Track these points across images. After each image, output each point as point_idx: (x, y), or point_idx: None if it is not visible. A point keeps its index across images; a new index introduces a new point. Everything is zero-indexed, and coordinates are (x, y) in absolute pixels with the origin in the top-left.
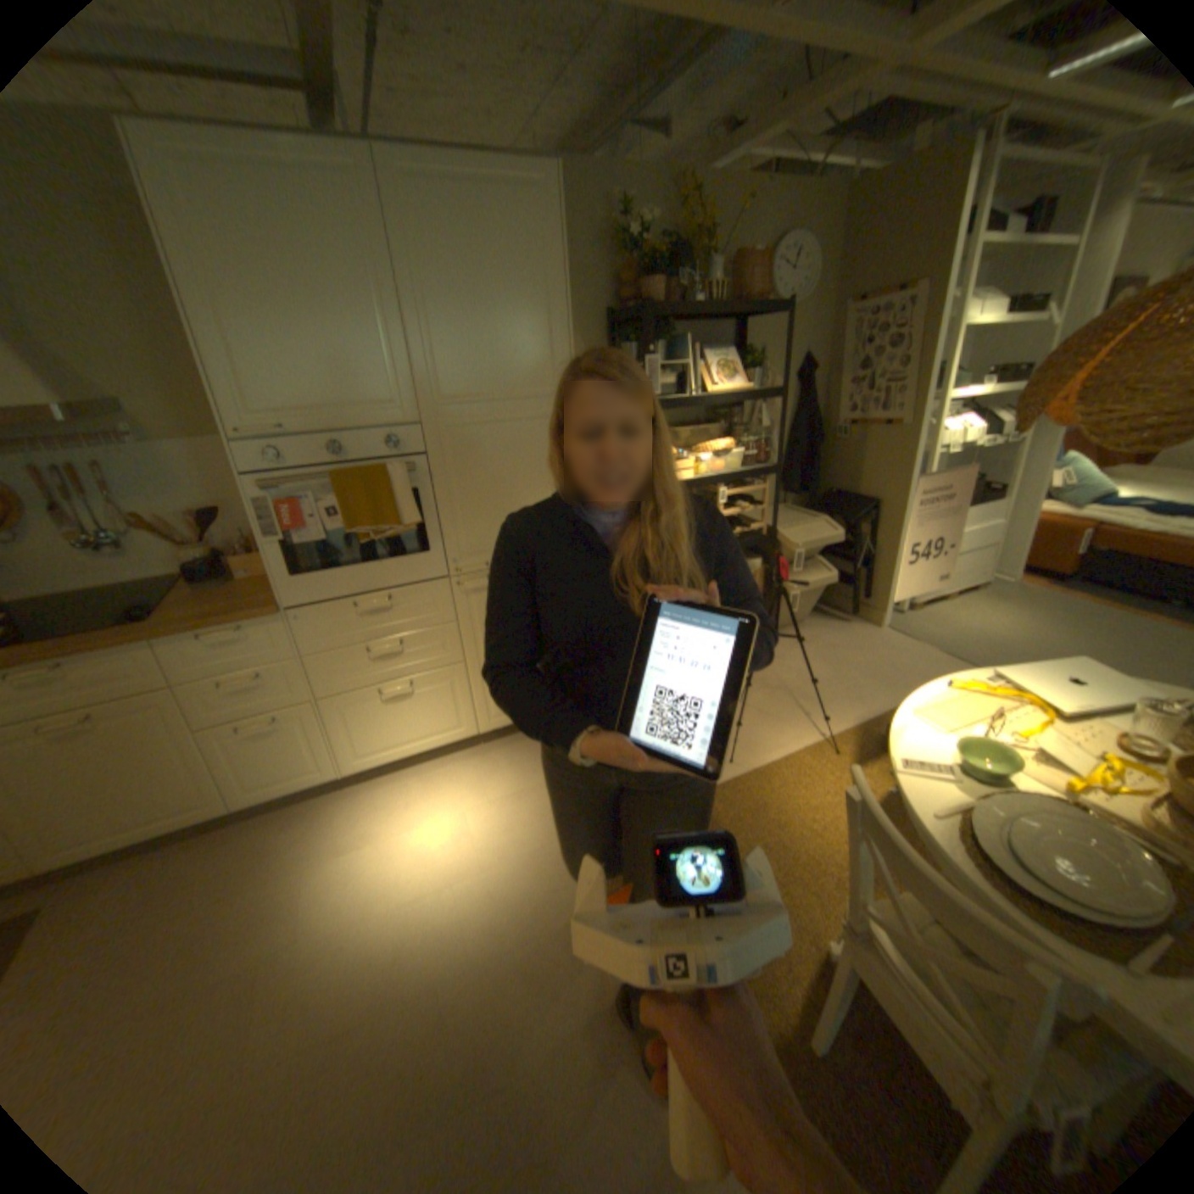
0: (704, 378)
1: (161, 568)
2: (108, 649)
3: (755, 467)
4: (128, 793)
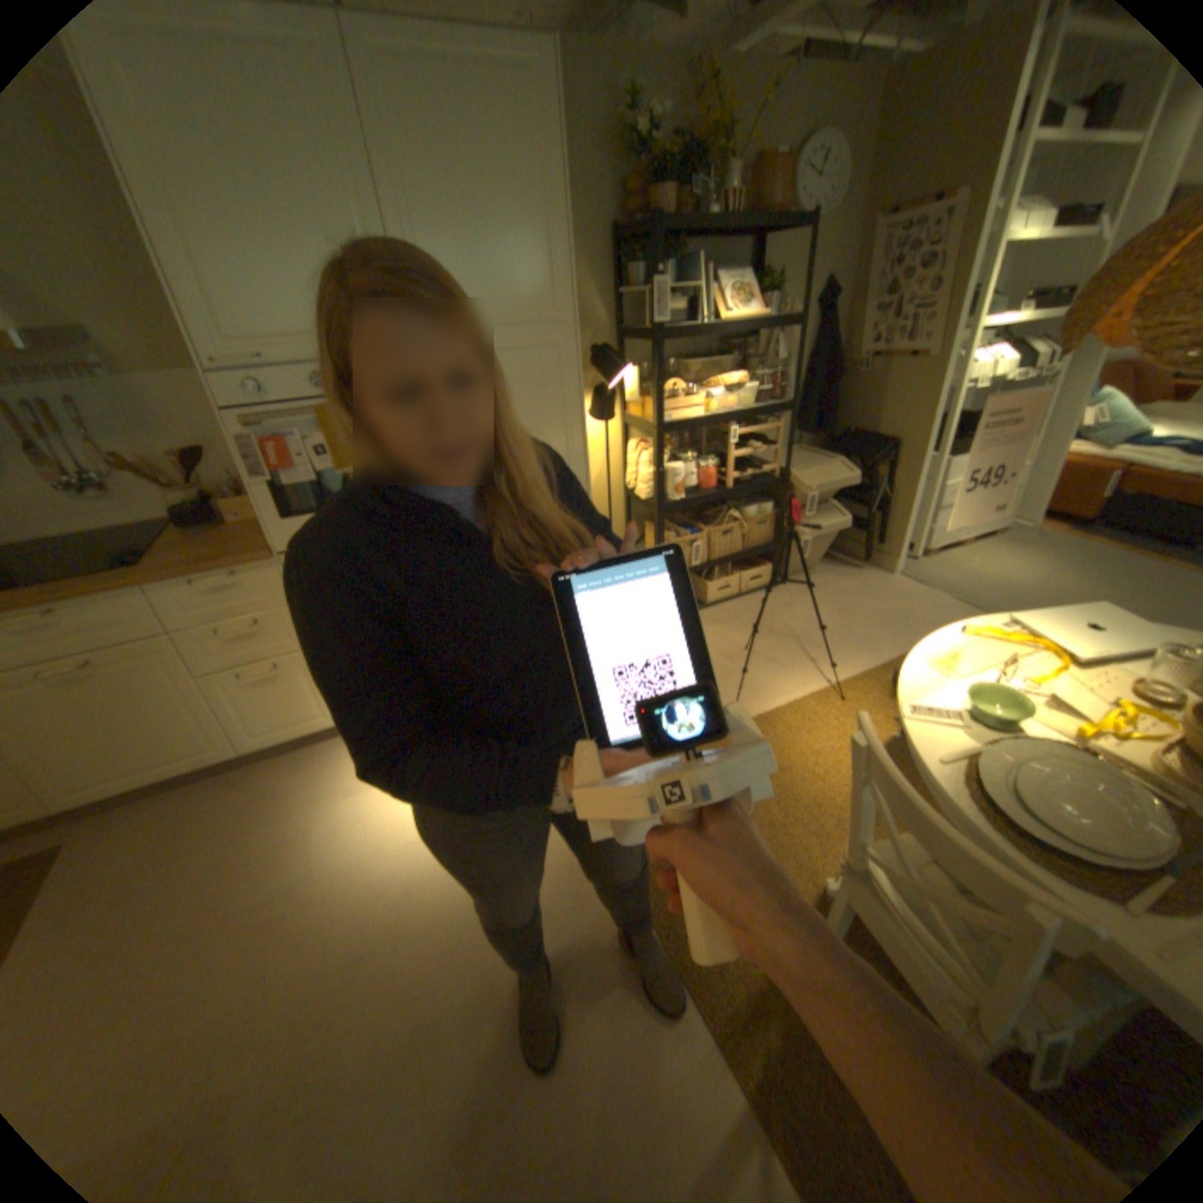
0: (717, 304)
1: (148, 512)
2: (99, 595)
3: (769, 403)
4: (136, 738)
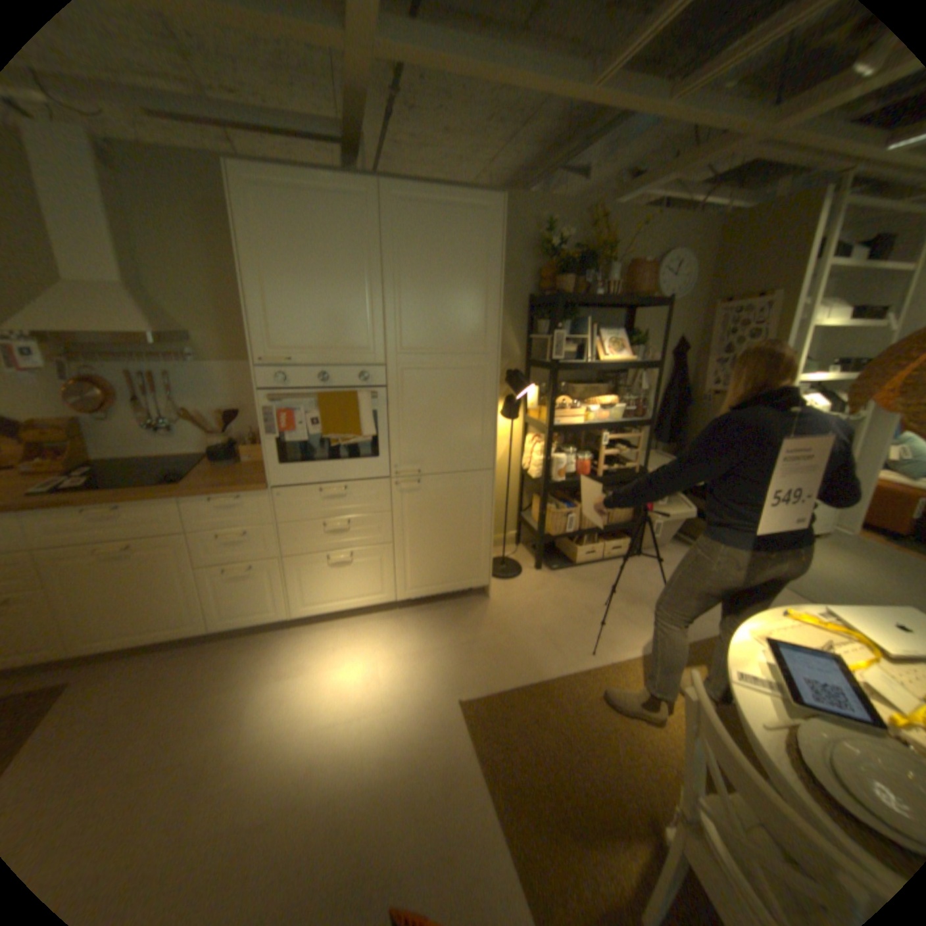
0: (598, 350)
1: (193, 449)
2: (148, 502)
3: (633, 419)
4: (141, 609)
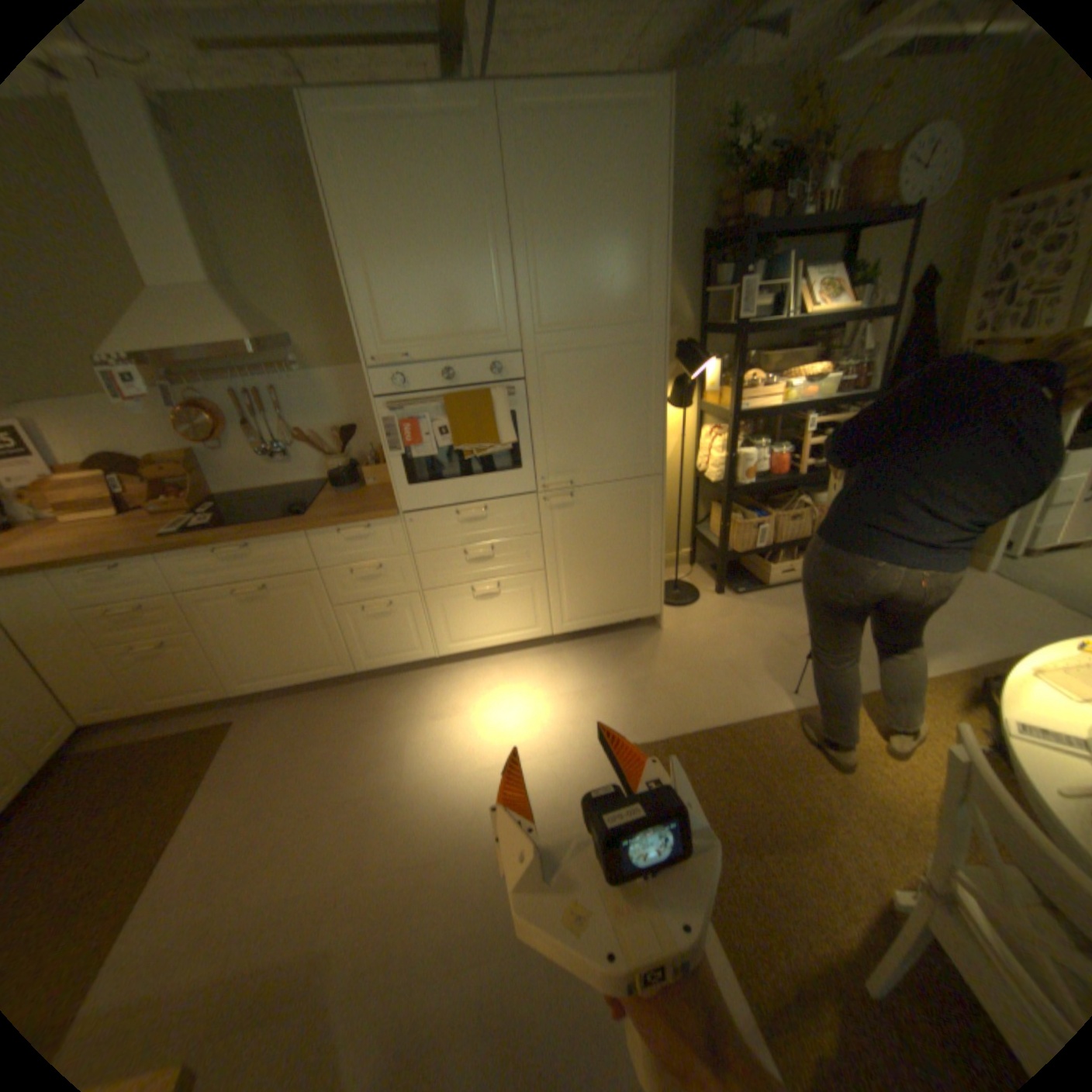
0: (804, 298)
1: (314, 473)
2: (278, 535)
3: (853, 392)
4: (289, 647)
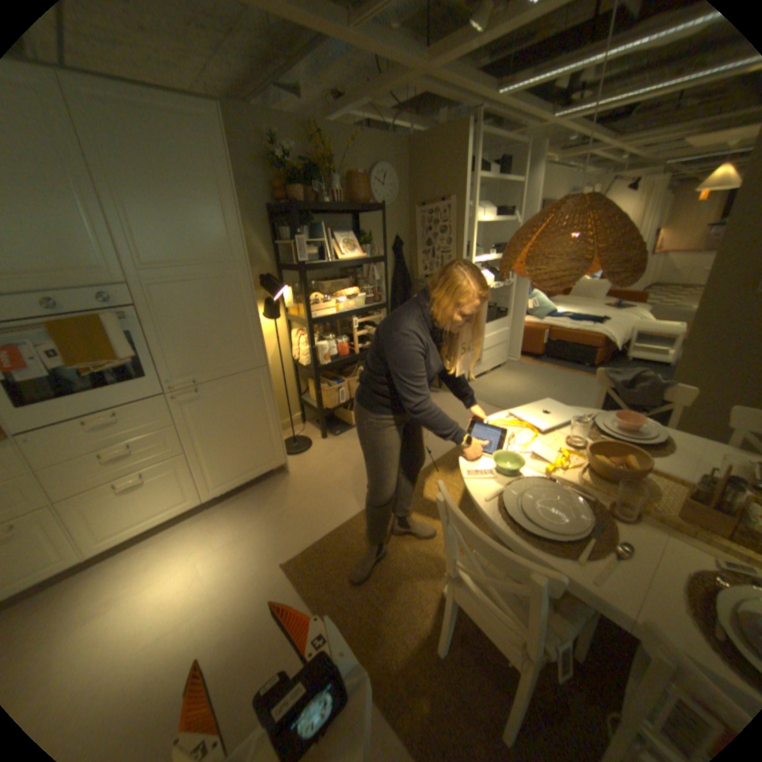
0: (335, 250)
1: None
2: None
3: (373, 304)
4: None
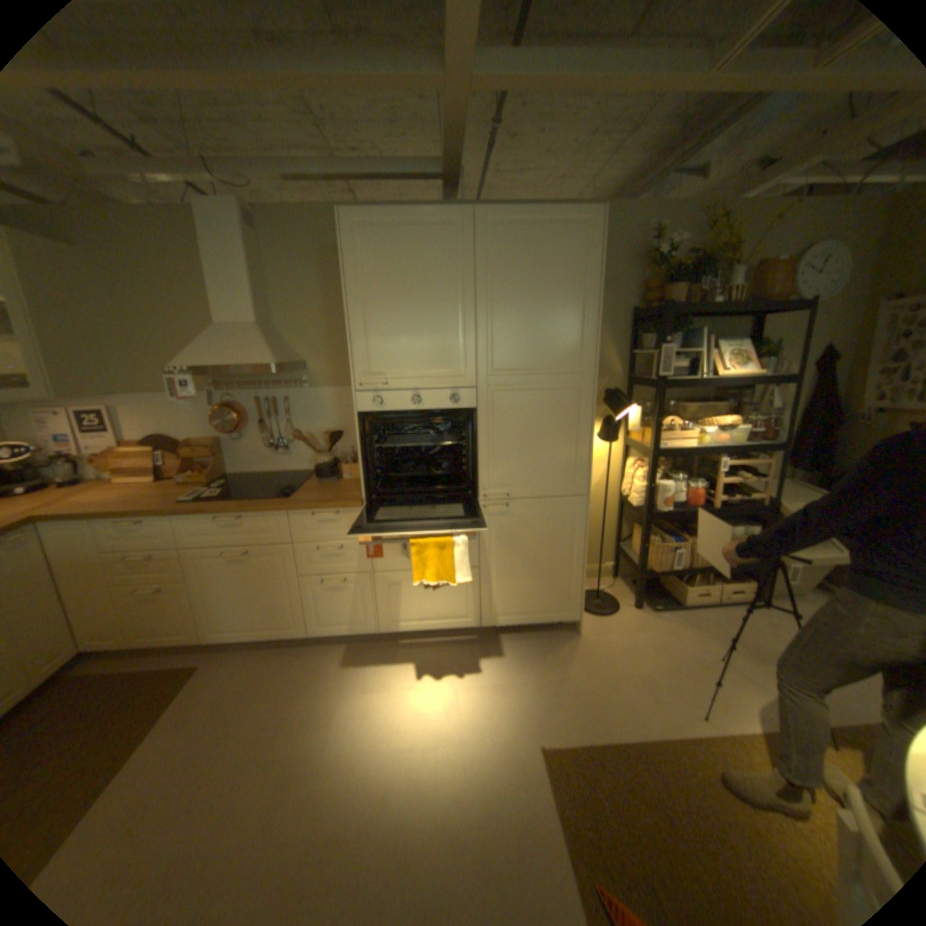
0: (716, 363)
1: (305, 465)
2: (265, 512)
3: (762, 442)
4: (256, 607)
